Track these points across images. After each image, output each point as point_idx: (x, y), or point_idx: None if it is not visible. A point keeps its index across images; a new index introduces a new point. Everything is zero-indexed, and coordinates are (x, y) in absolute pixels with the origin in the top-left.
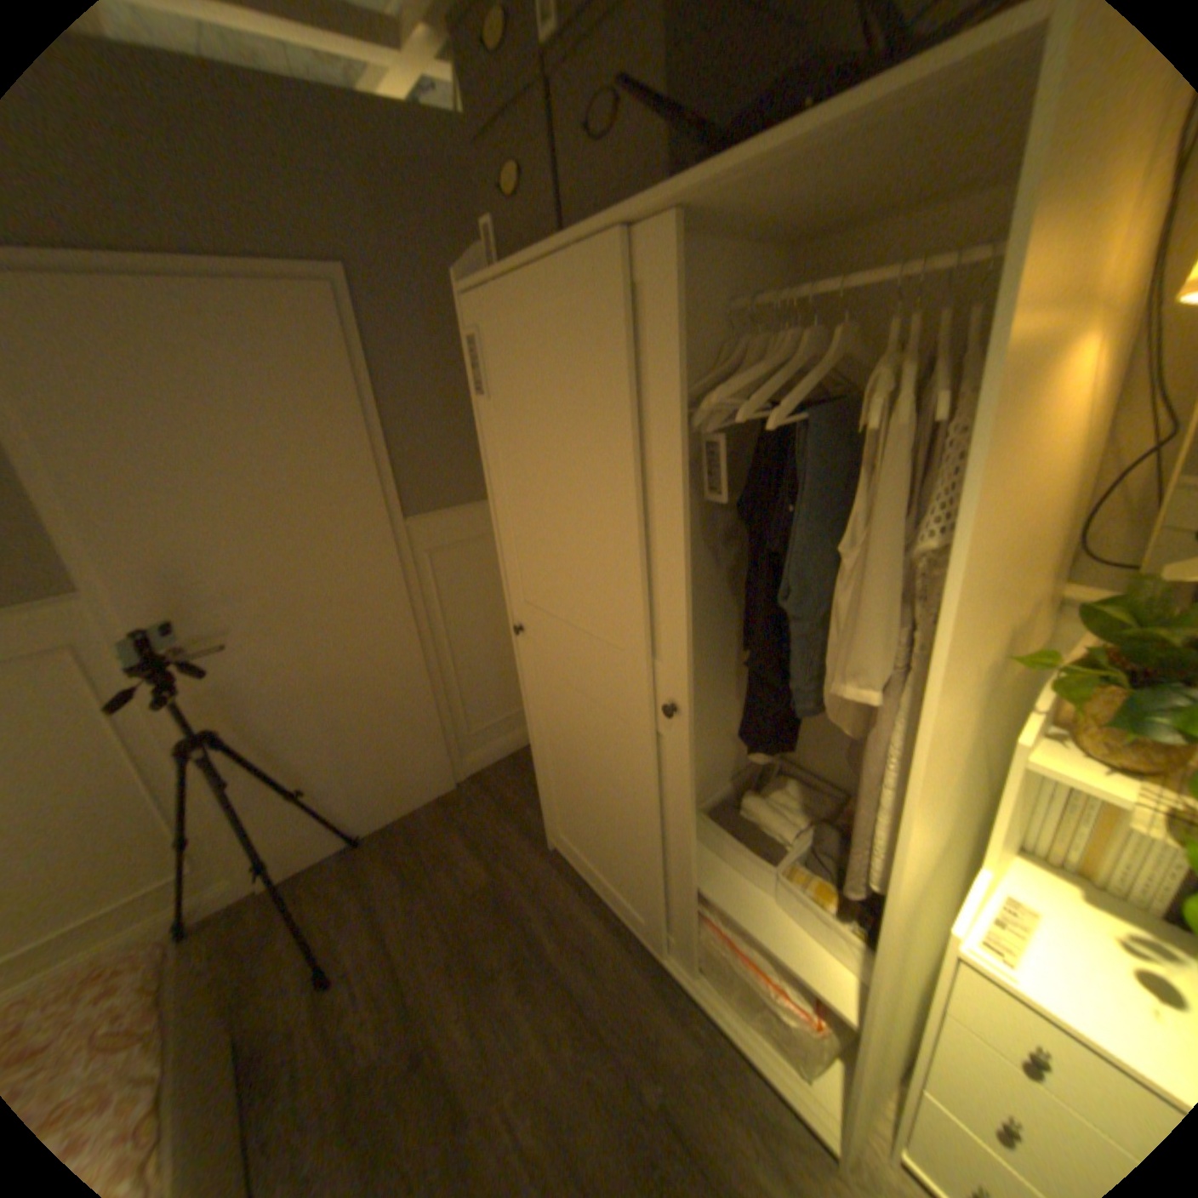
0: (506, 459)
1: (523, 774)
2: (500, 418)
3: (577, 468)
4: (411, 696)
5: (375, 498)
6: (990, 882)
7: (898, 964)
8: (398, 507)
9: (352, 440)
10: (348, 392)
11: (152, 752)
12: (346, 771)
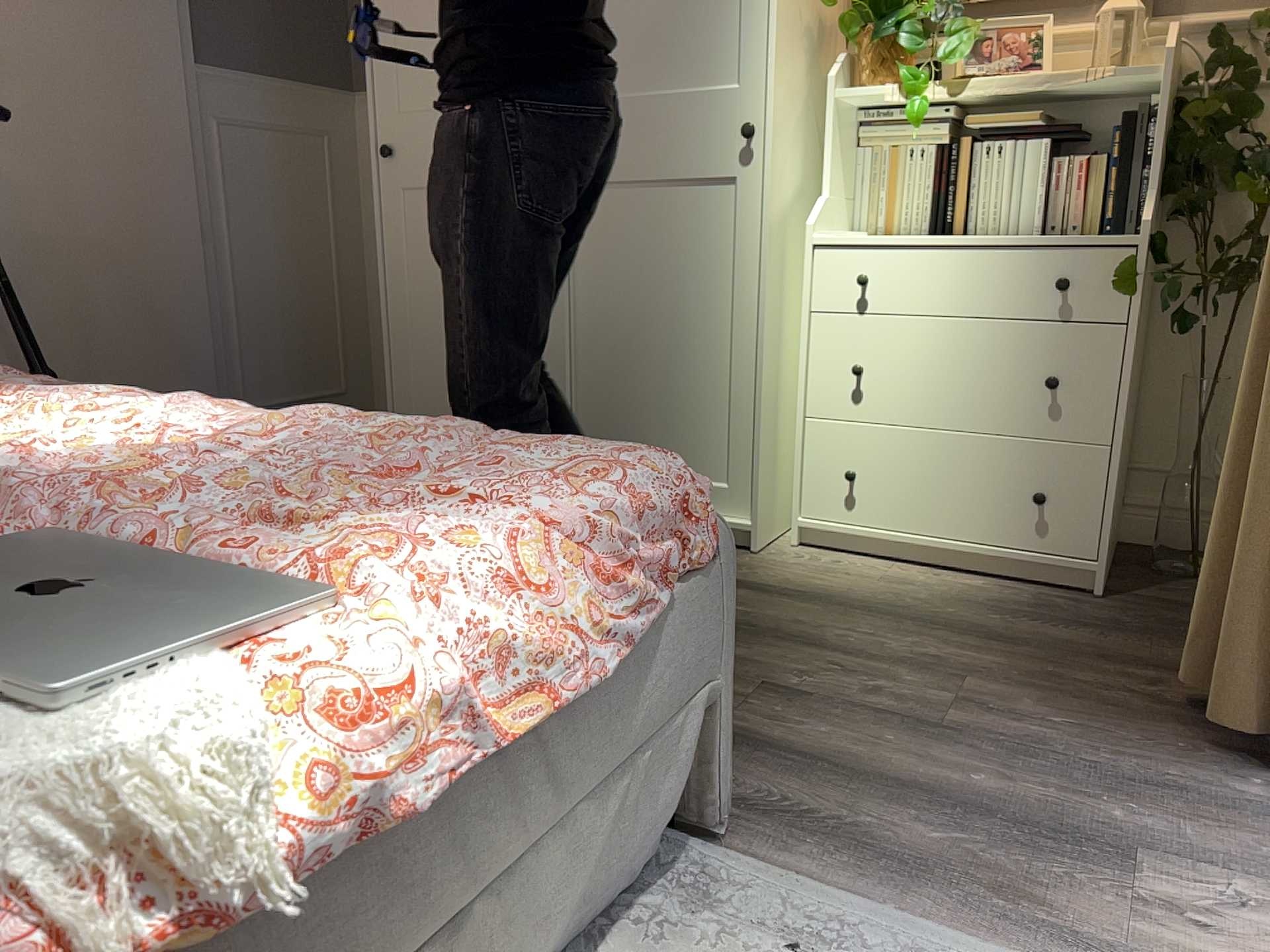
0: None
1: None
2: None
3: None
4: (189, 309)
5: (175, 22)
6: (826, 200)
7: (777, 268)
8: (196, 46)
9: None
10: None
11: None
12: None
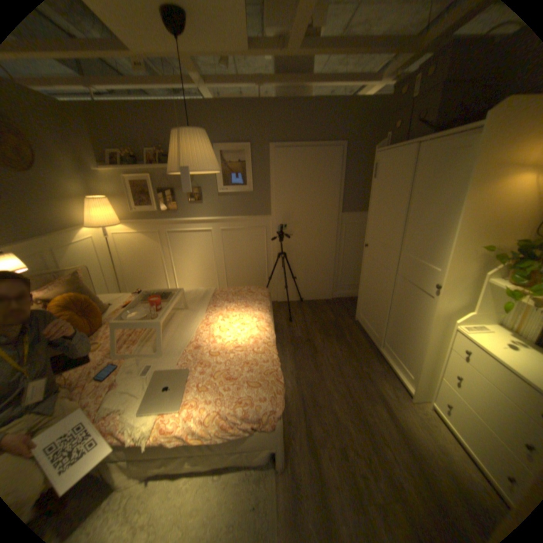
0: (377, 196)
1: (354, 302)
2: (378, 185)
3: (394, 198)
4: (328, 265)
5: (337, 205)
6: (475, 315)
7: (441, 330)
8: (342, 209)
9: (336, 188)
10: (339, 175)
11: (271, 256)
12: (306, 279)
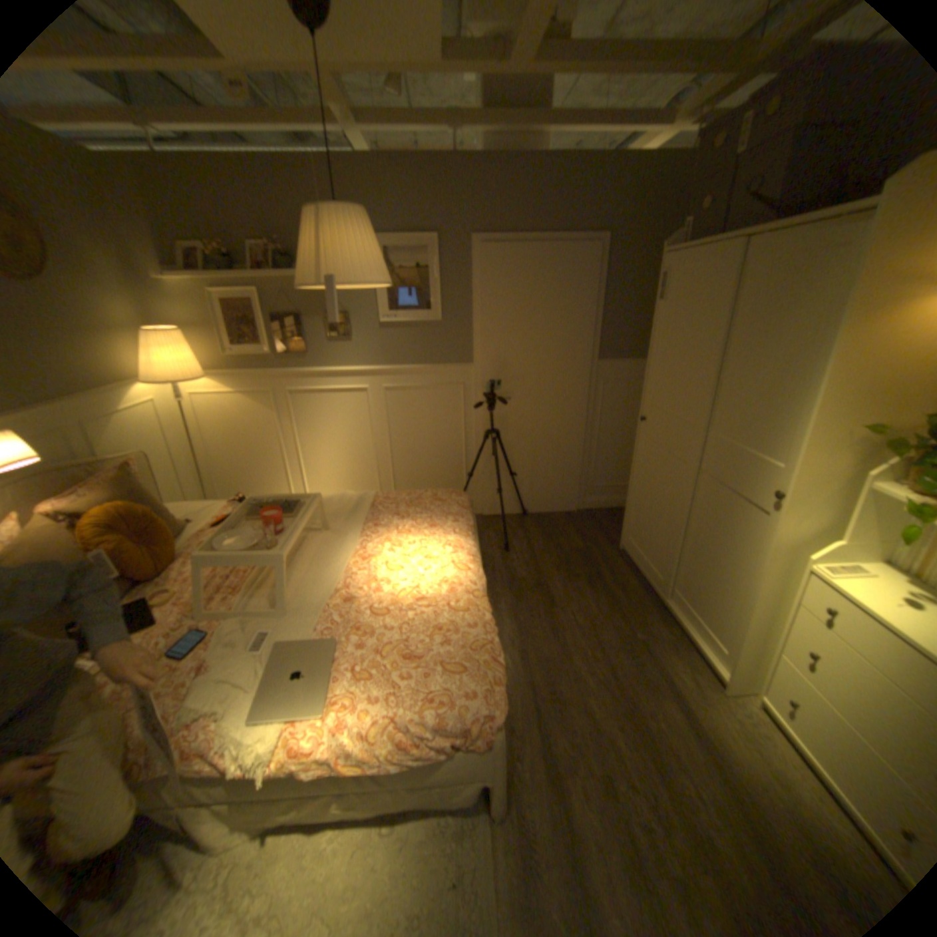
0: (665, 332)
1: (616, 518)
2: (668, 312)
3: (698, 337)
4: (573, 452)
5: (590, 347)
6: (844, 547)
7: (782, 572)
8: (598, 354)
9: (589, 318)
10: (594, 294)
11: (473, 436)
12: (534, 477)
